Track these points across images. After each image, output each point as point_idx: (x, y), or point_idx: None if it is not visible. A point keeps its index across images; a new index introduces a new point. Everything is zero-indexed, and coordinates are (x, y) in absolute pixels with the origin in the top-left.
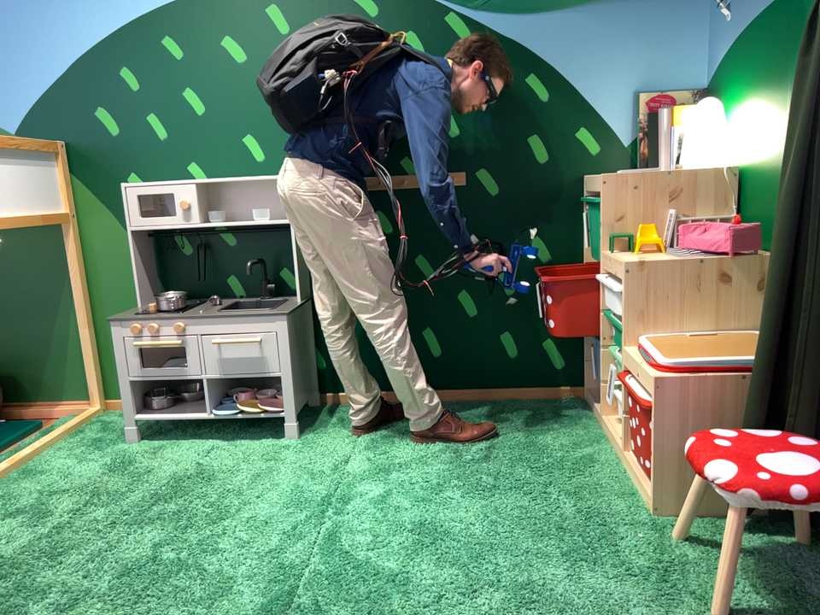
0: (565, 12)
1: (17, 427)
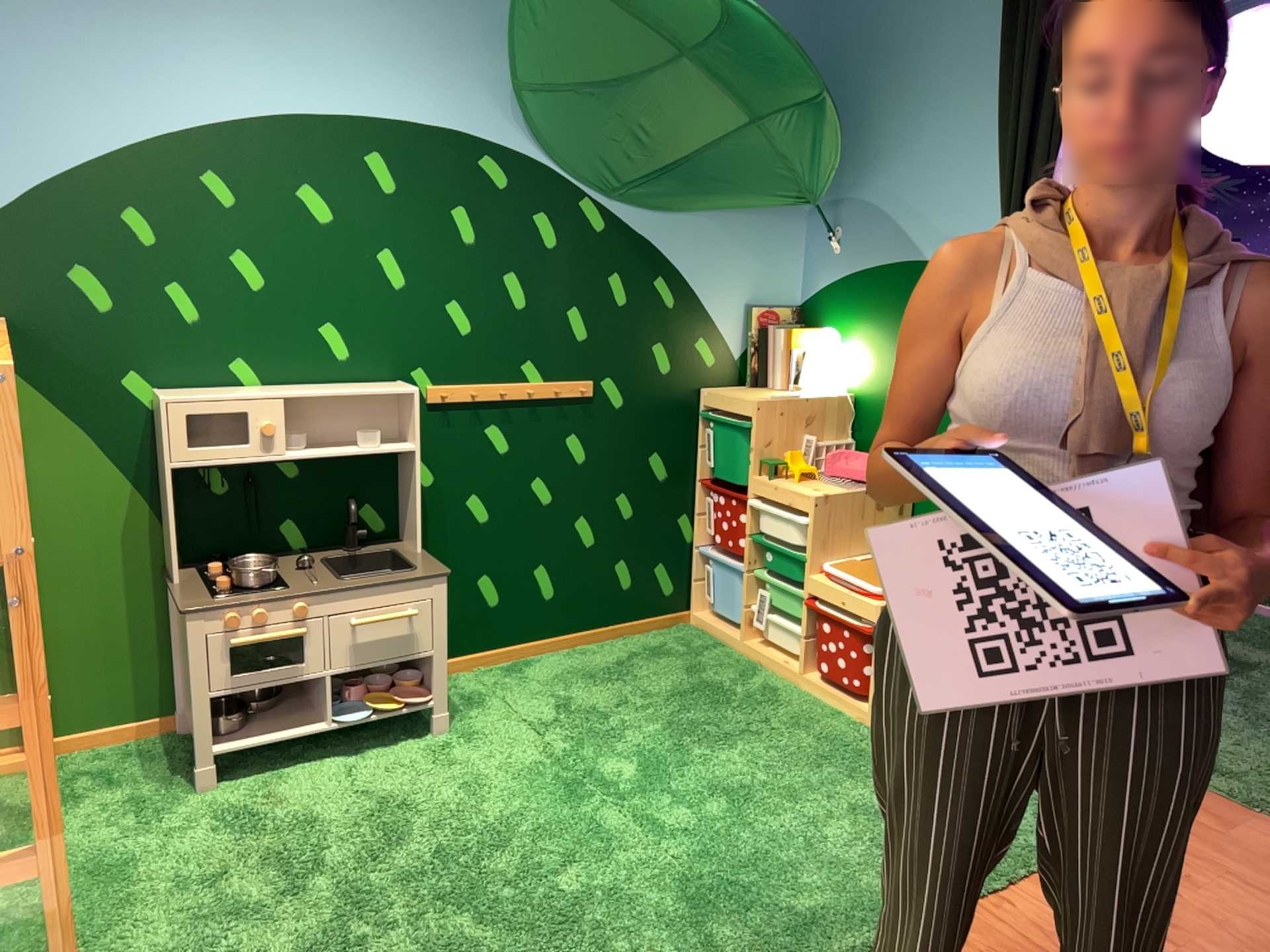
0: (693, 220)
1: None
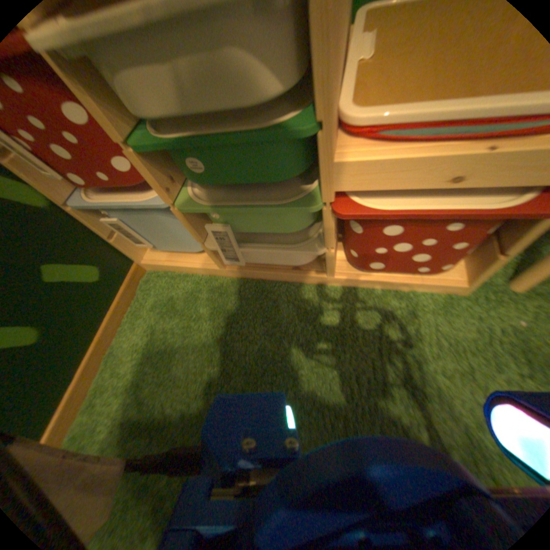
0: None
1: None
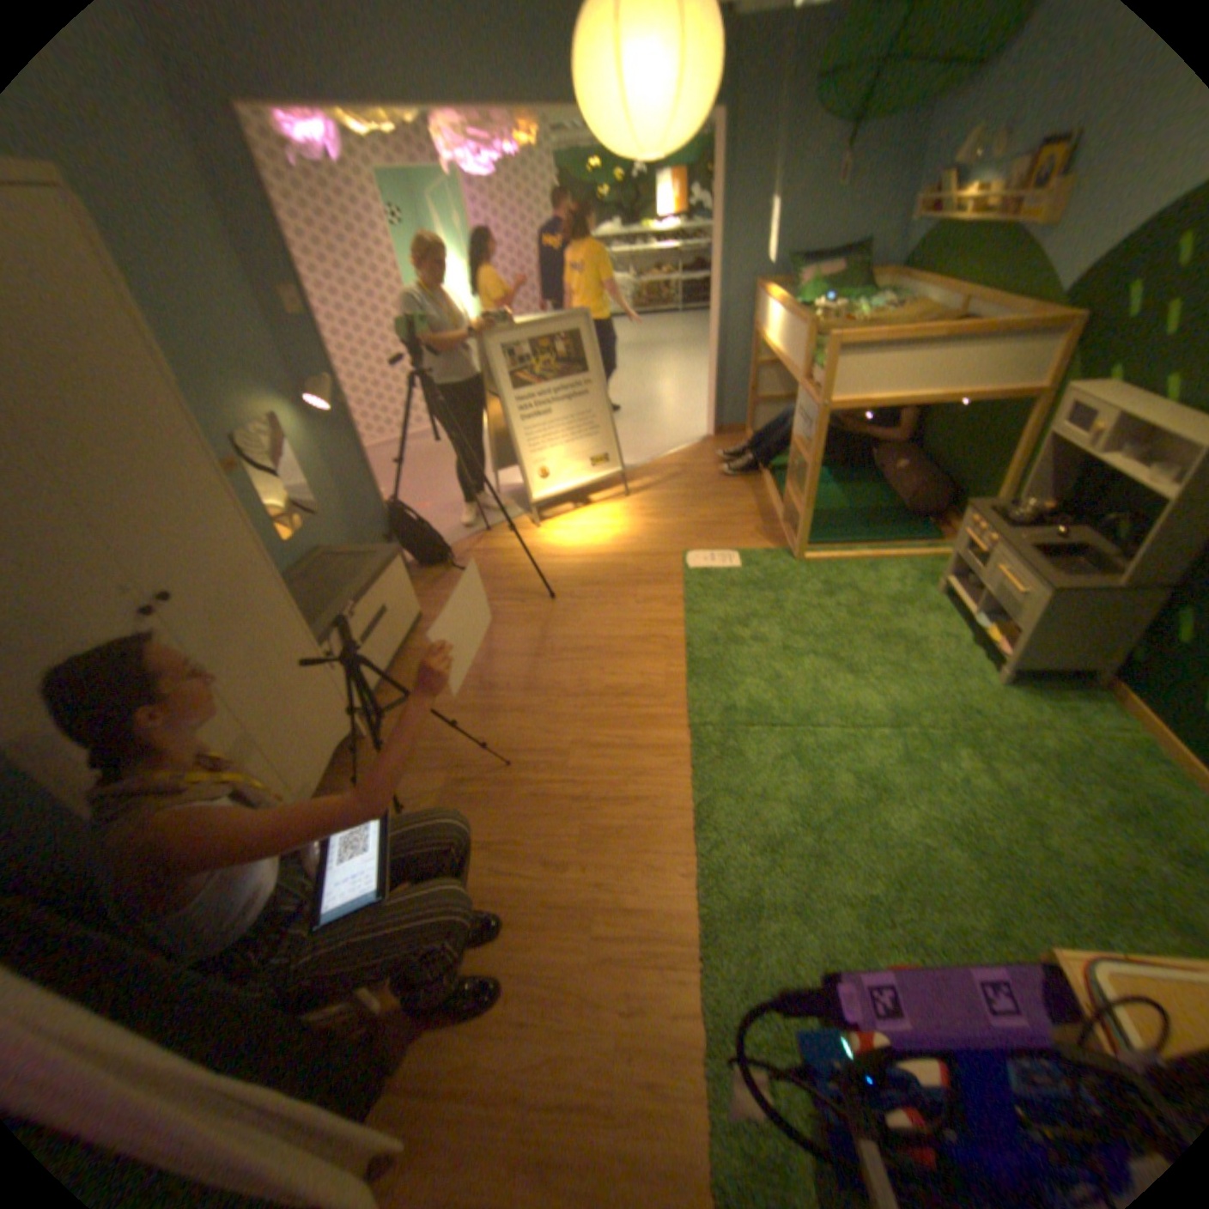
0: None
1: (935, 532)
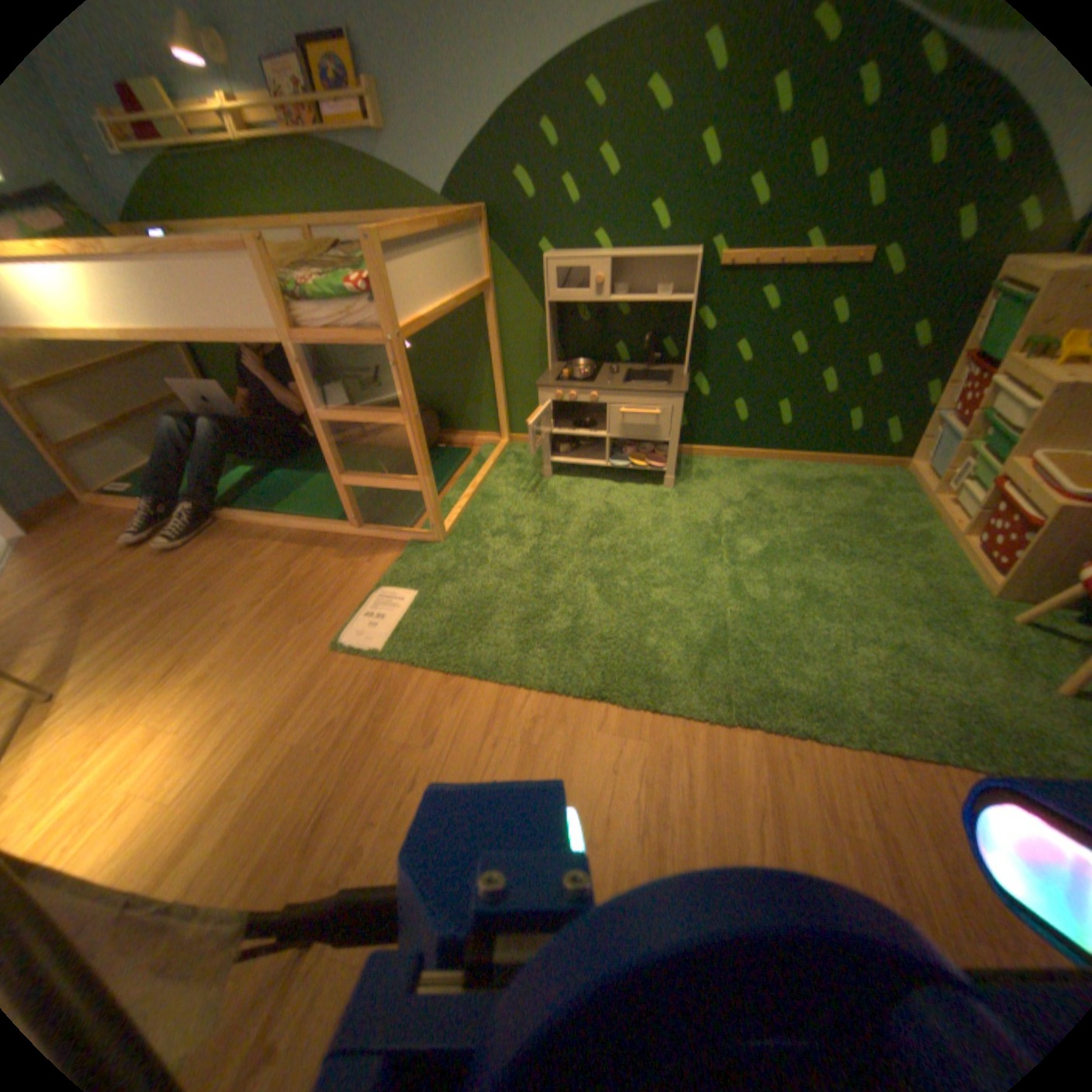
0: None
1: (450, 449)
